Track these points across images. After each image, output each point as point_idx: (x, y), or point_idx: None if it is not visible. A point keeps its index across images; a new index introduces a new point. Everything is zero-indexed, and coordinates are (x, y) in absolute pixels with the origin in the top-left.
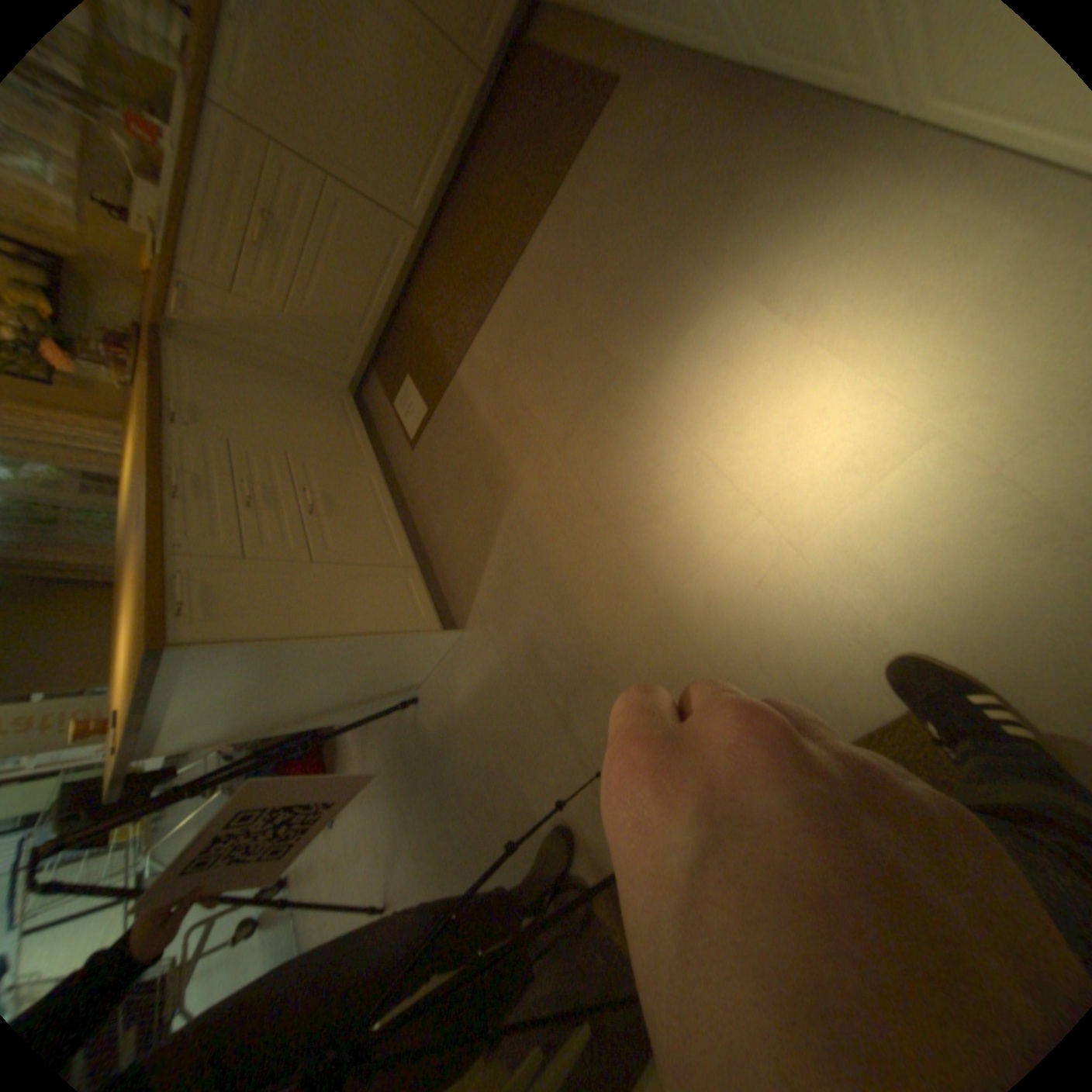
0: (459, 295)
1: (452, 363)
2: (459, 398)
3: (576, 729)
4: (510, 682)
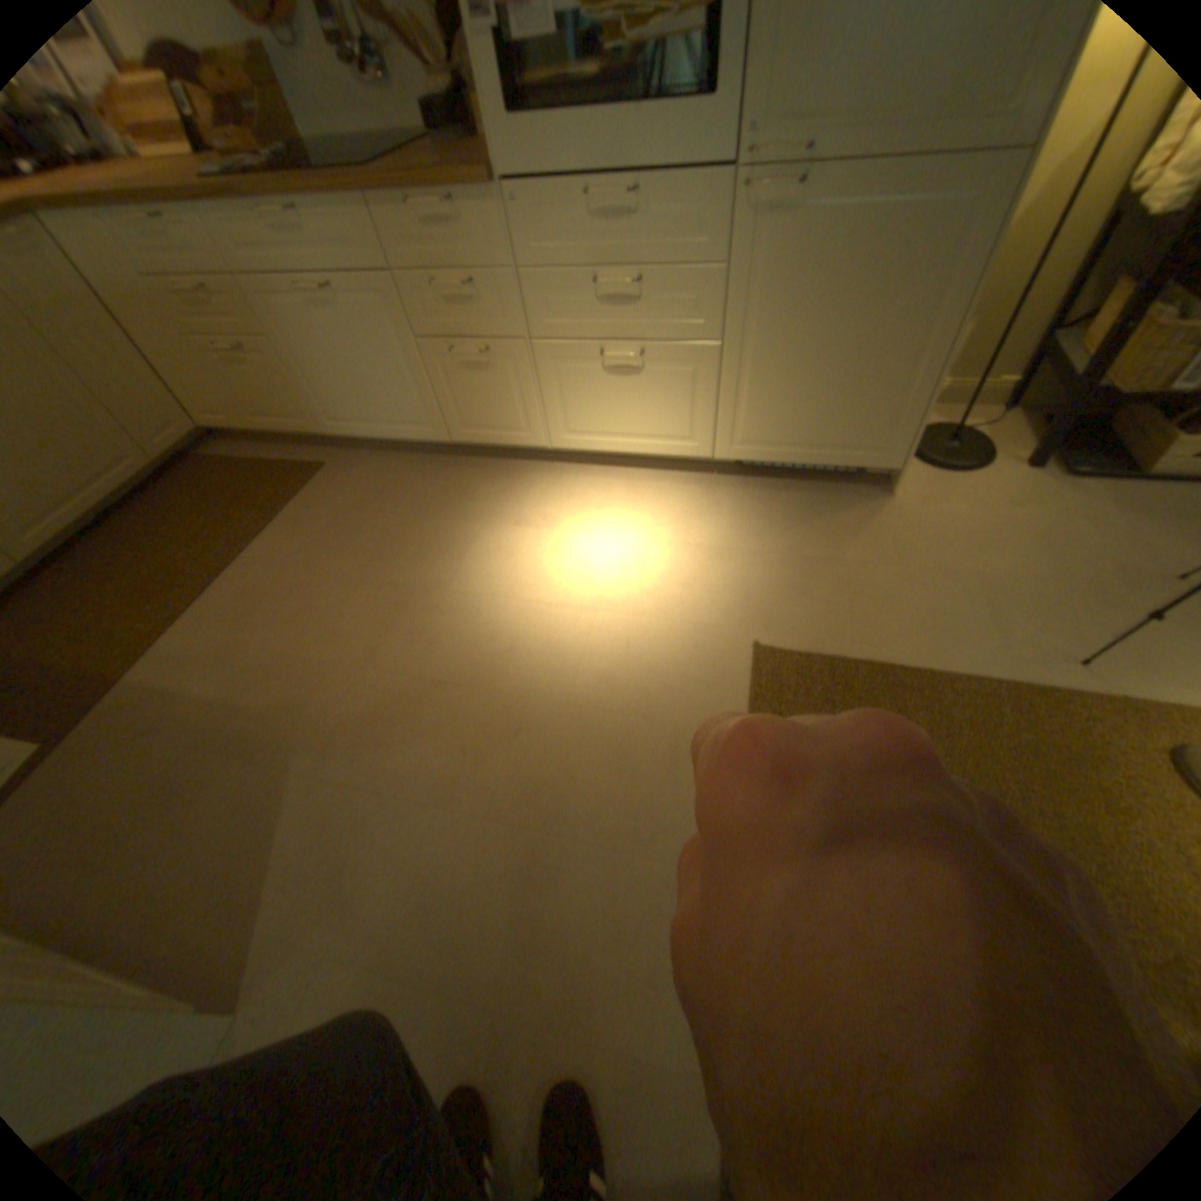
0: (109, 614)
1: (103, 677)
2: (131, 706)
3: (550, 925)
4: (393, 994)
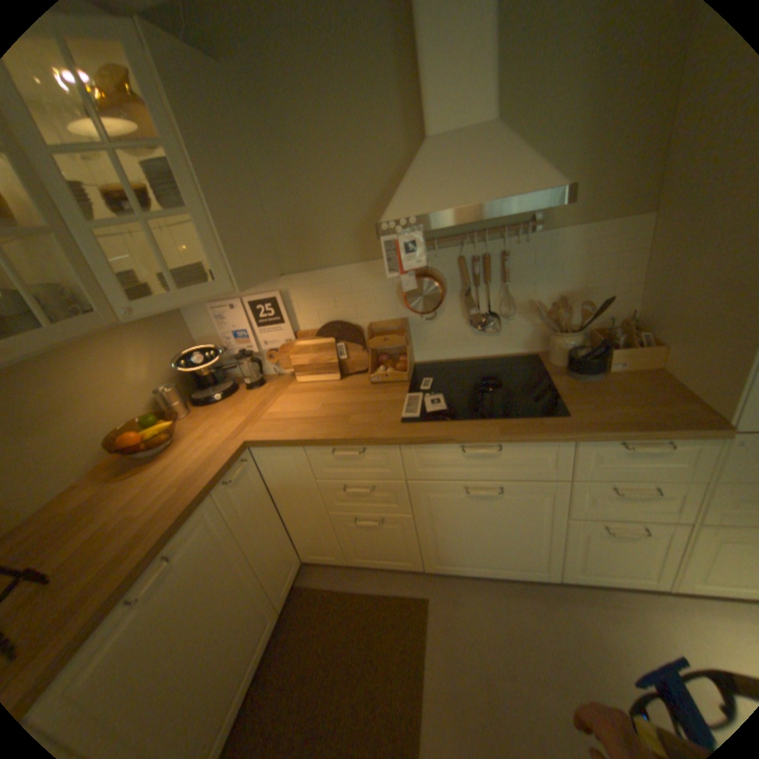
0: None
1: None
2: None
3: None
4: None
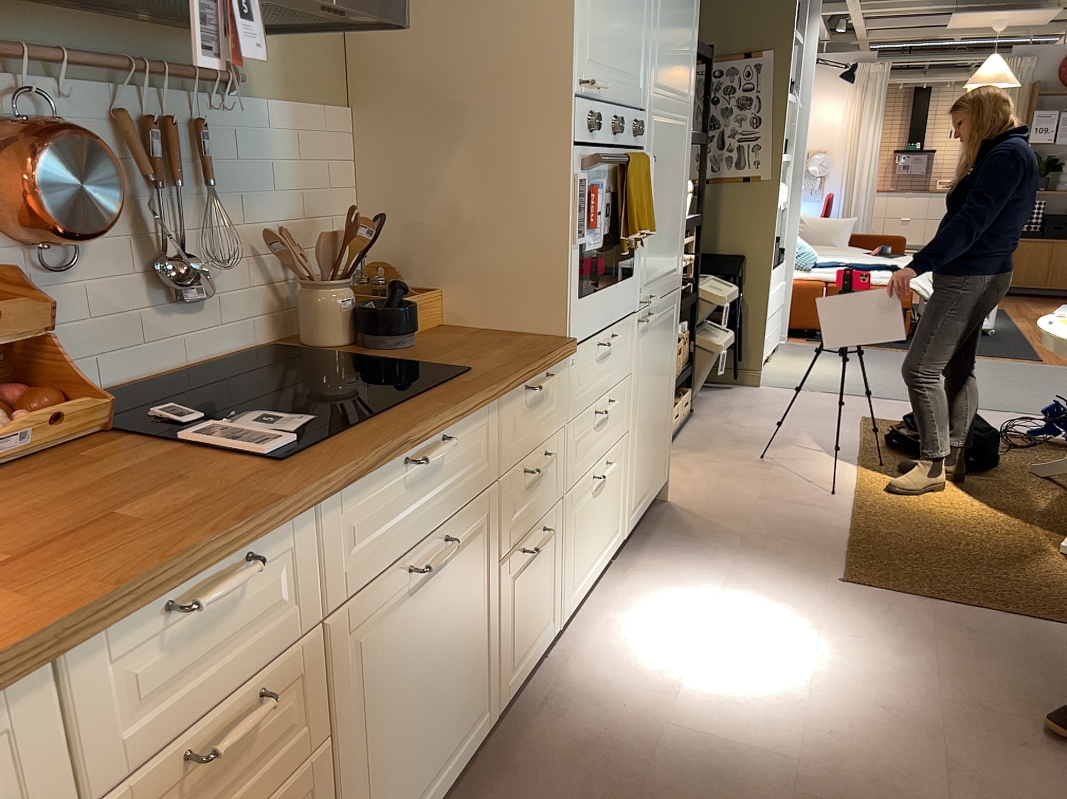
0: None
1: None
2: None
3: None
4: None
